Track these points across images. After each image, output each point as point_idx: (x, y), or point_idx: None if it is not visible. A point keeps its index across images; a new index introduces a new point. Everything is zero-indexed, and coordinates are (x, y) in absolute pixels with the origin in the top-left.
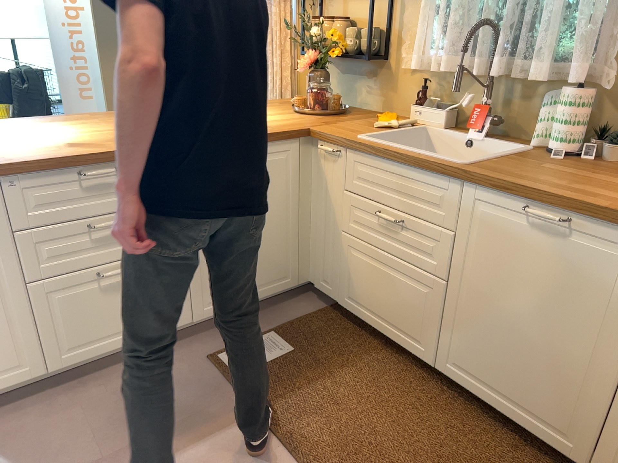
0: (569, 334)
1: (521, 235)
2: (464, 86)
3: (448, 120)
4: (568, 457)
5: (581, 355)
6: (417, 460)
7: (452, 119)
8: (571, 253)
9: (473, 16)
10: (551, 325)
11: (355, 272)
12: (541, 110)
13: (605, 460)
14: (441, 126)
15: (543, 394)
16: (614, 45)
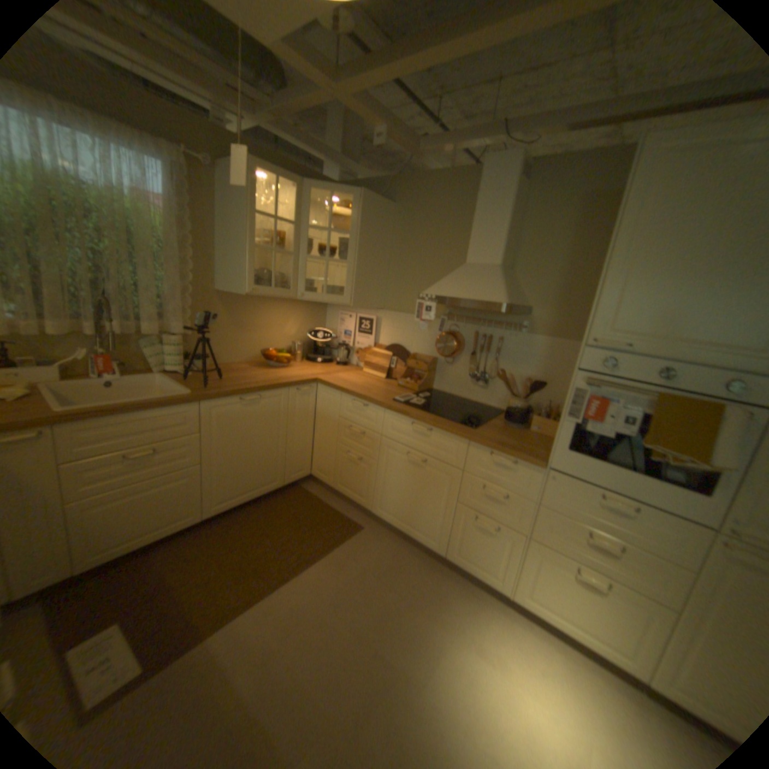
0: (268, 441)
1: (240, 413)
2: (55, 345)
3: (59, 375)
4: (278, 489)
5: (274, 445)
6: (264, 544)
7: (58, 374)
8: (262, 408)
9: (65, 291)
10: (261, 443)
11: (102, 527)
12: (140, 351)
13: (288, 476)
14: (57, 382)
15: (264, 474)
16: (177, 312)
